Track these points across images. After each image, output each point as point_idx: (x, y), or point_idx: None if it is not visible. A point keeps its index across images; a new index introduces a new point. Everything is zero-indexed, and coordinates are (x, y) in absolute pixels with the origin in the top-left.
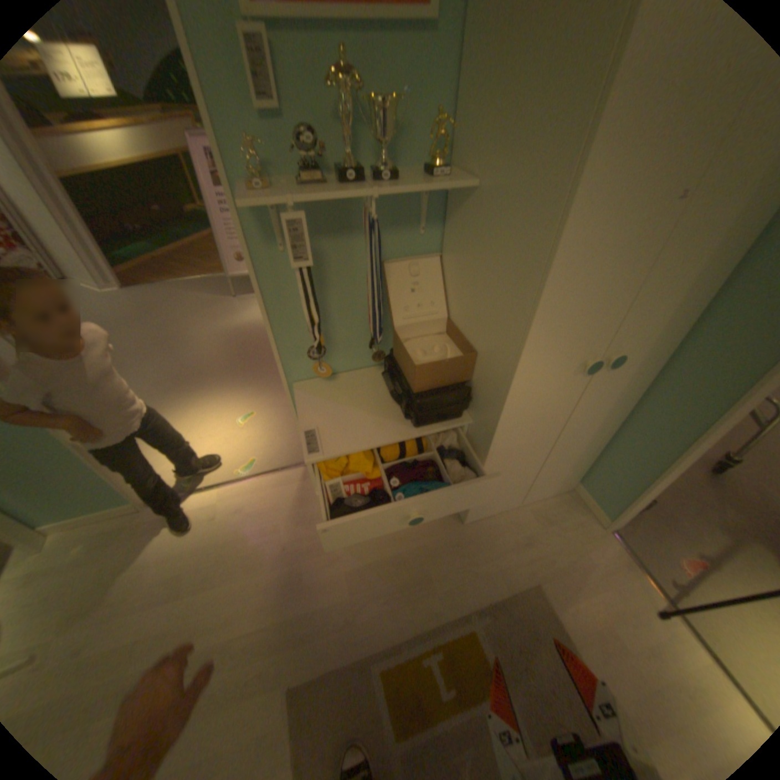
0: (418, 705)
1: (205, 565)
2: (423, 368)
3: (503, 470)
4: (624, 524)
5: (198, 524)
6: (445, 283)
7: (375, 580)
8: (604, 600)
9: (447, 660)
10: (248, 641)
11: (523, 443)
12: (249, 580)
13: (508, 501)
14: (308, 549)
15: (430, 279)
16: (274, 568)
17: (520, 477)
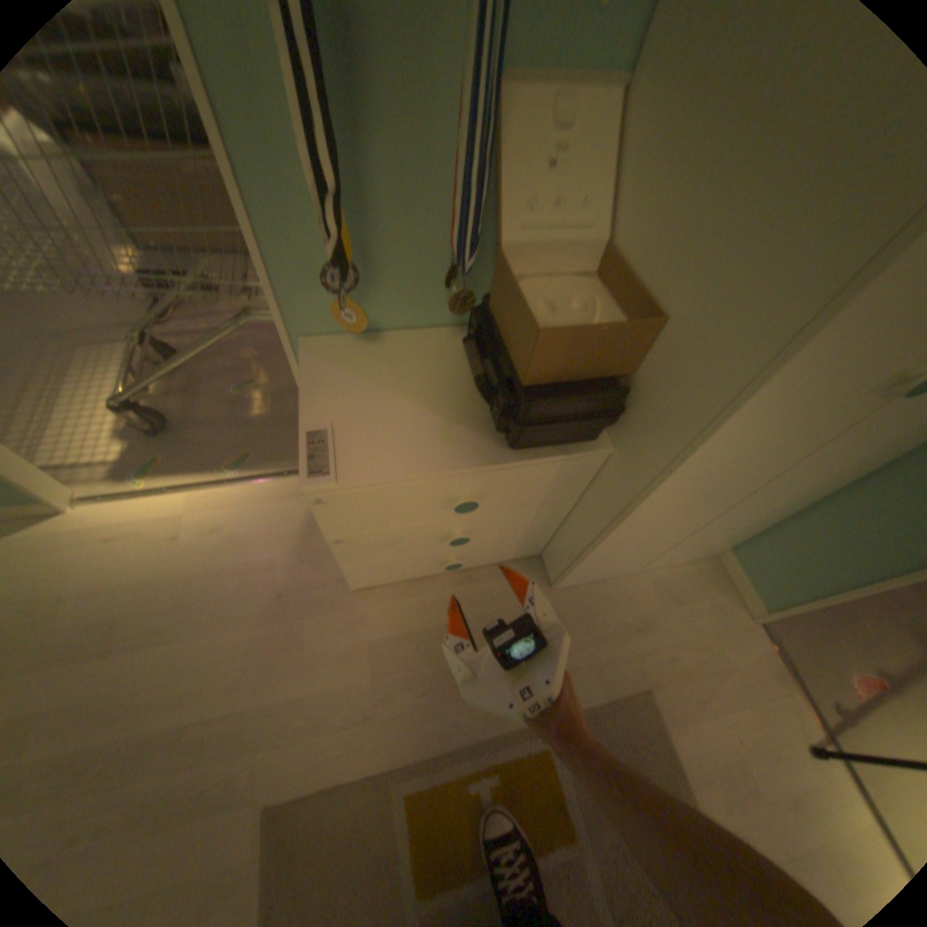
0: (456, 850)
1: (154, 608)
2: (557, 334)
3: (644, 533)
4: (787, 619)
5: (150, 543)
6: (623, 156)
7: (413, 658)
8: (739, 721)
9: (505, 787)
10: (210, 729)
11: (697, 500)
12: (221, 638)
13: (626, 567)
14: (316, 601)
15: (595, 139)
16: (261, 623)
17: (660, 542)
